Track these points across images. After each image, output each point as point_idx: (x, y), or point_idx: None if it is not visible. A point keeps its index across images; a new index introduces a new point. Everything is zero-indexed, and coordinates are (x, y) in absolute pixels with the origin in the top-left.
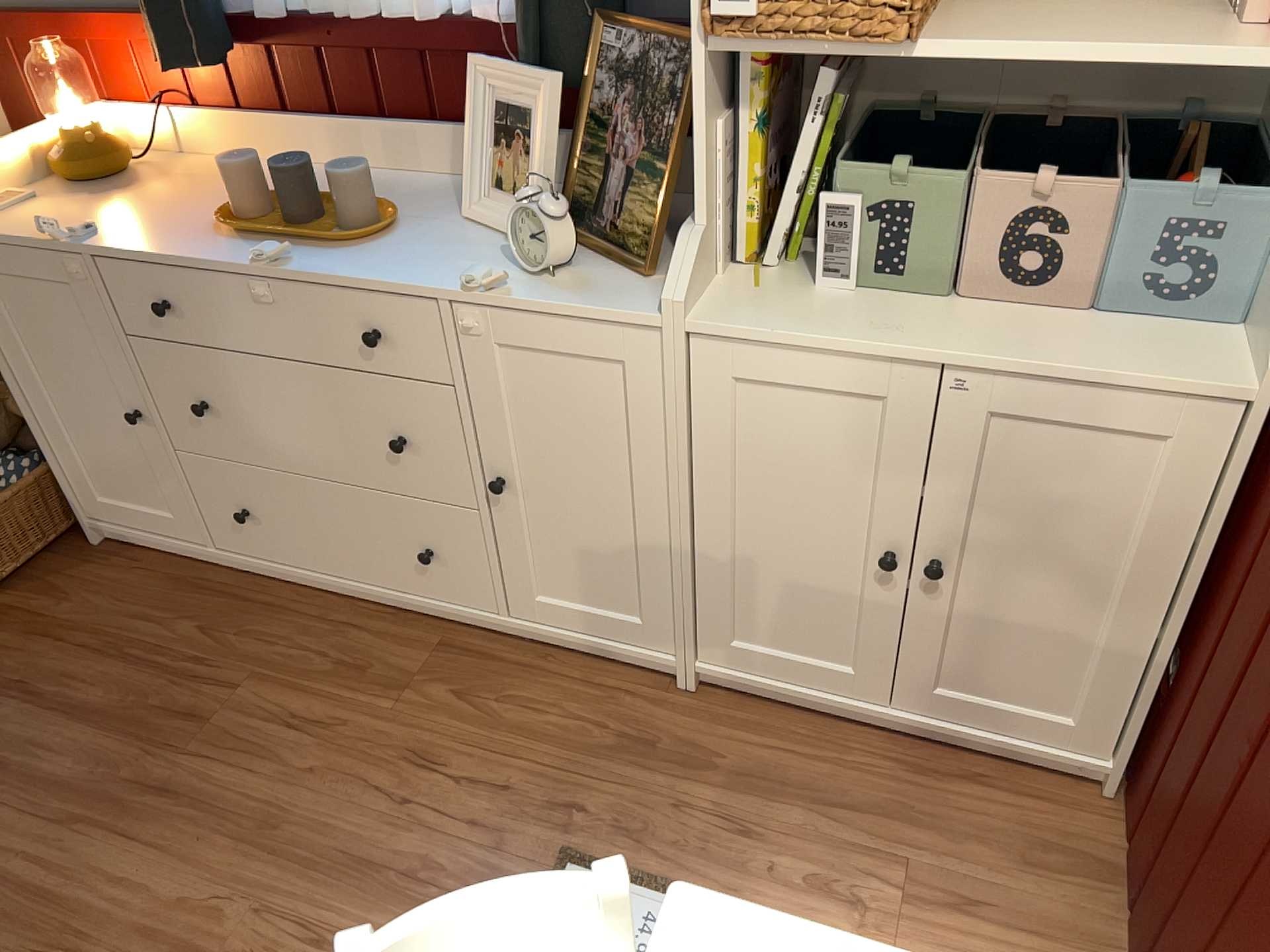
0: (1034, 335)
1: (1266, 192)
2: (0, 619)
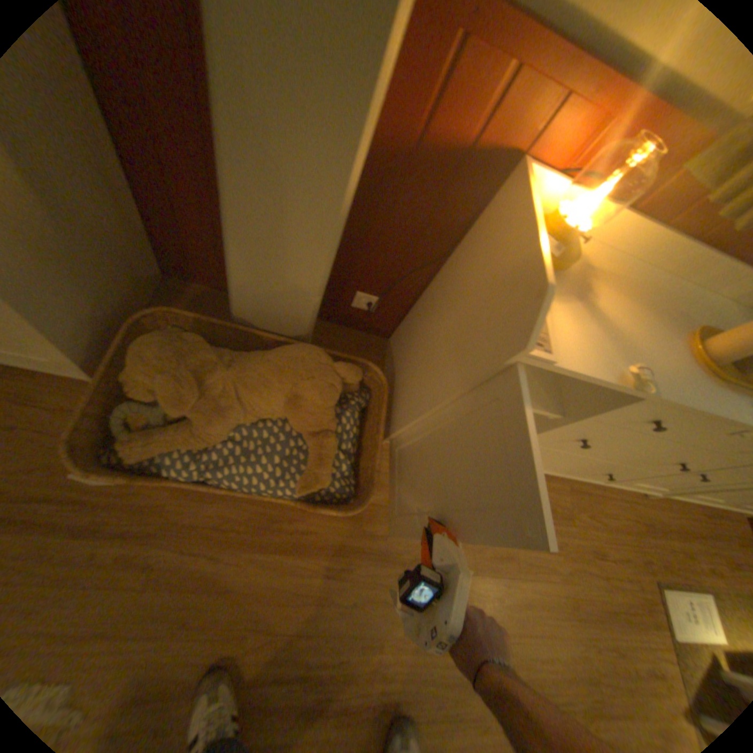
0: None
1: None
2: (361, 519)
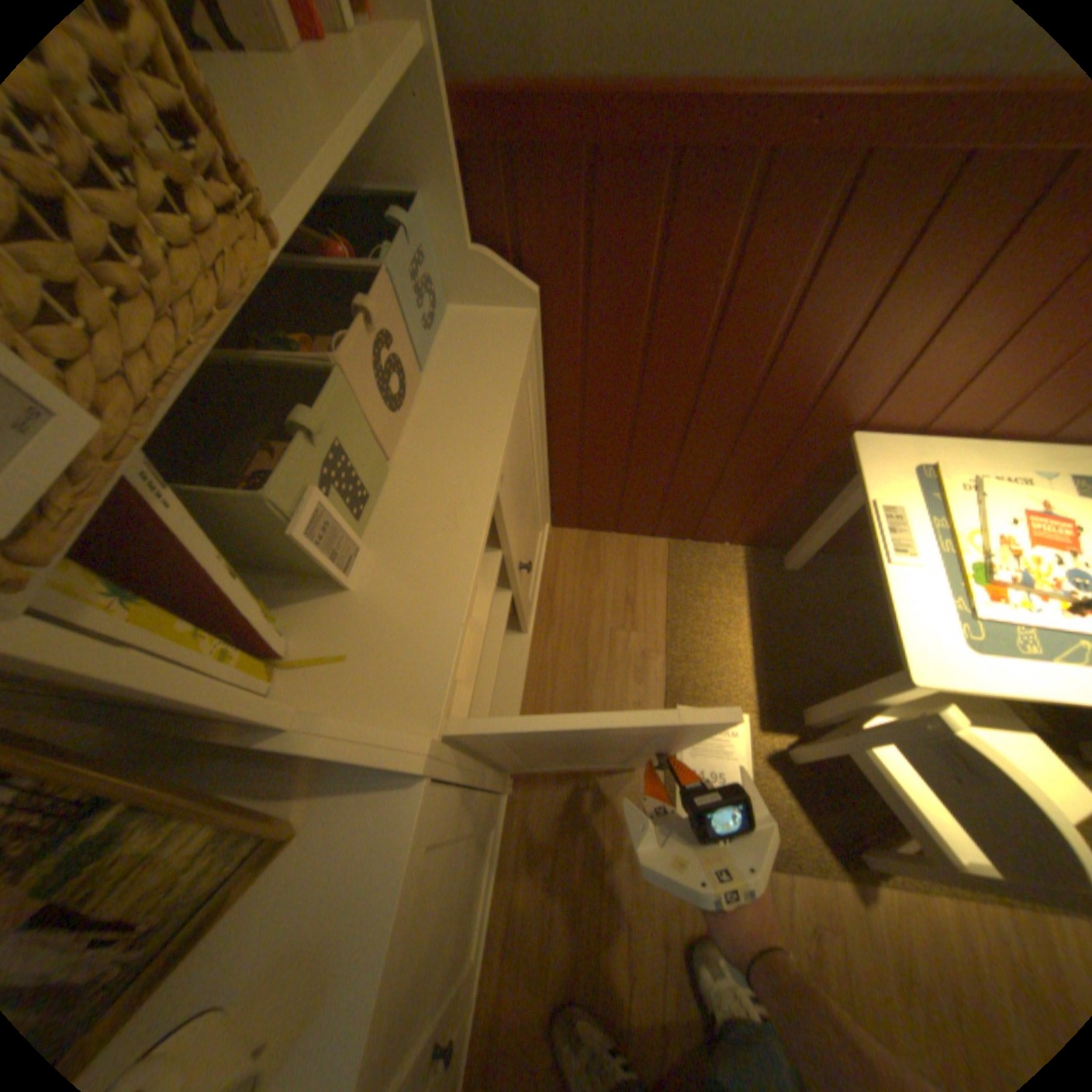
0: (456, 407)
1: (403, 194)
2: None
